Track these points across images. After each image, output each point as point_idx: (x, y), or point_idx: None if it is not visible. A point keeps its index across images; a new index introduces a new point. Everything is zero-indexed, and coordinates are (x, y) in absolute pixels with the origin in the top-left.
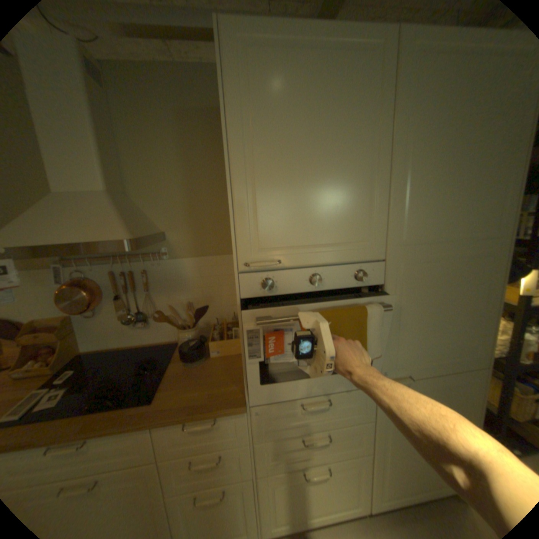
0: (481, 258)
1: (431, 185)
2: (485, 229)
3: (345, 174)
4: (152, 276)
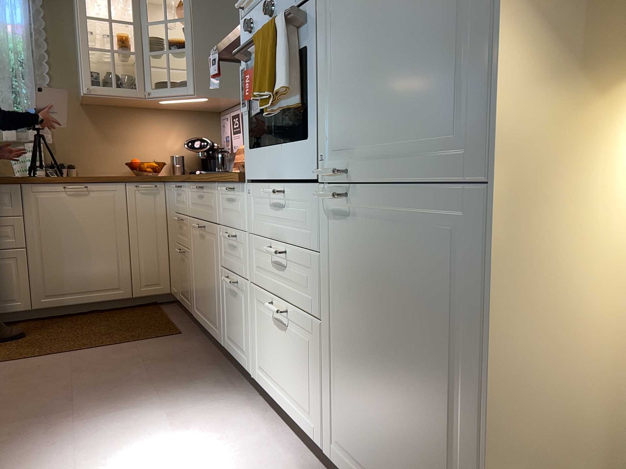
0: None
1: None
2: None
3: None
4: None
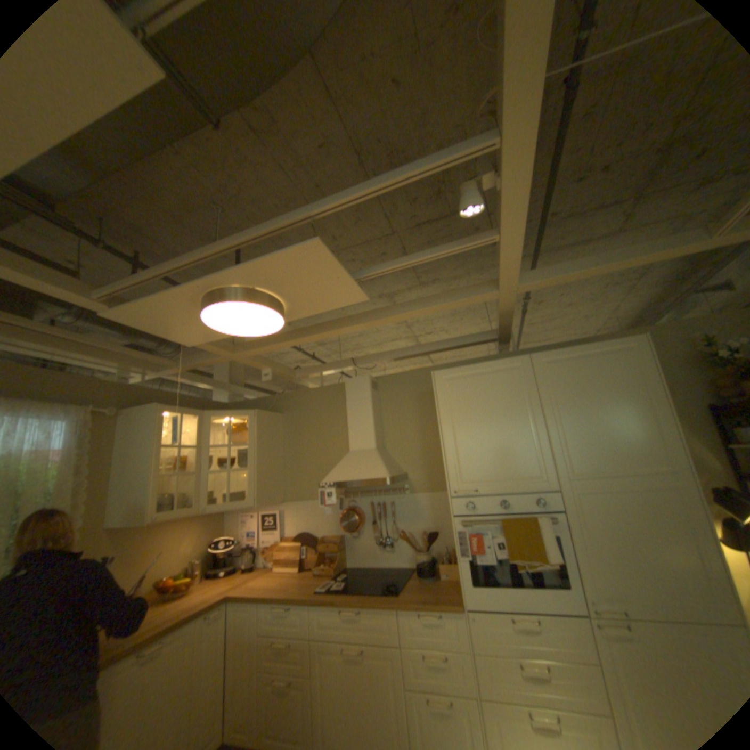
0: (661, 491)
1: (582, 436)
2: (653, 466)
3: (512, 434)
4: (398, 508)
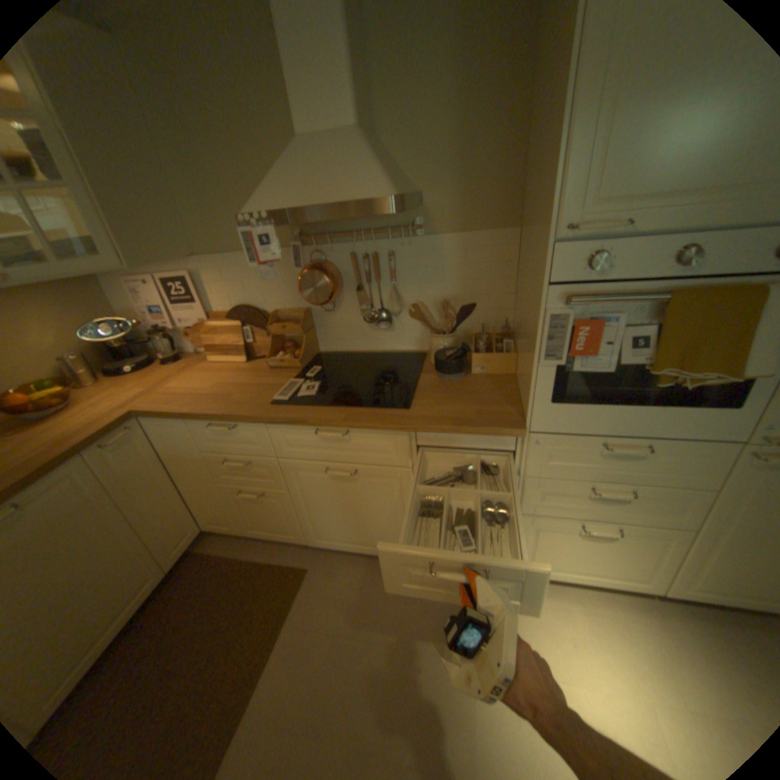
0: None
1: None
2: None
3: None
4: (402, 261)
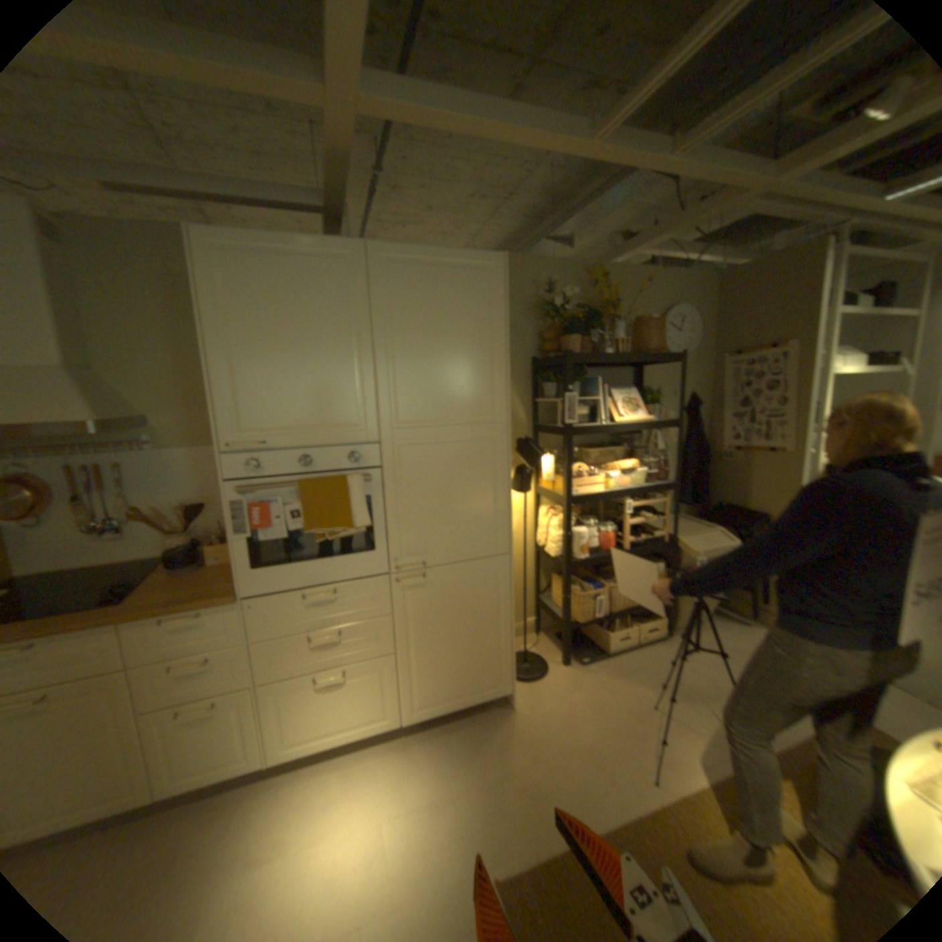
0: (479, 442)
1: (416, 375)
2: (478, 416)
3: (328, 363)
4: (131, 473)
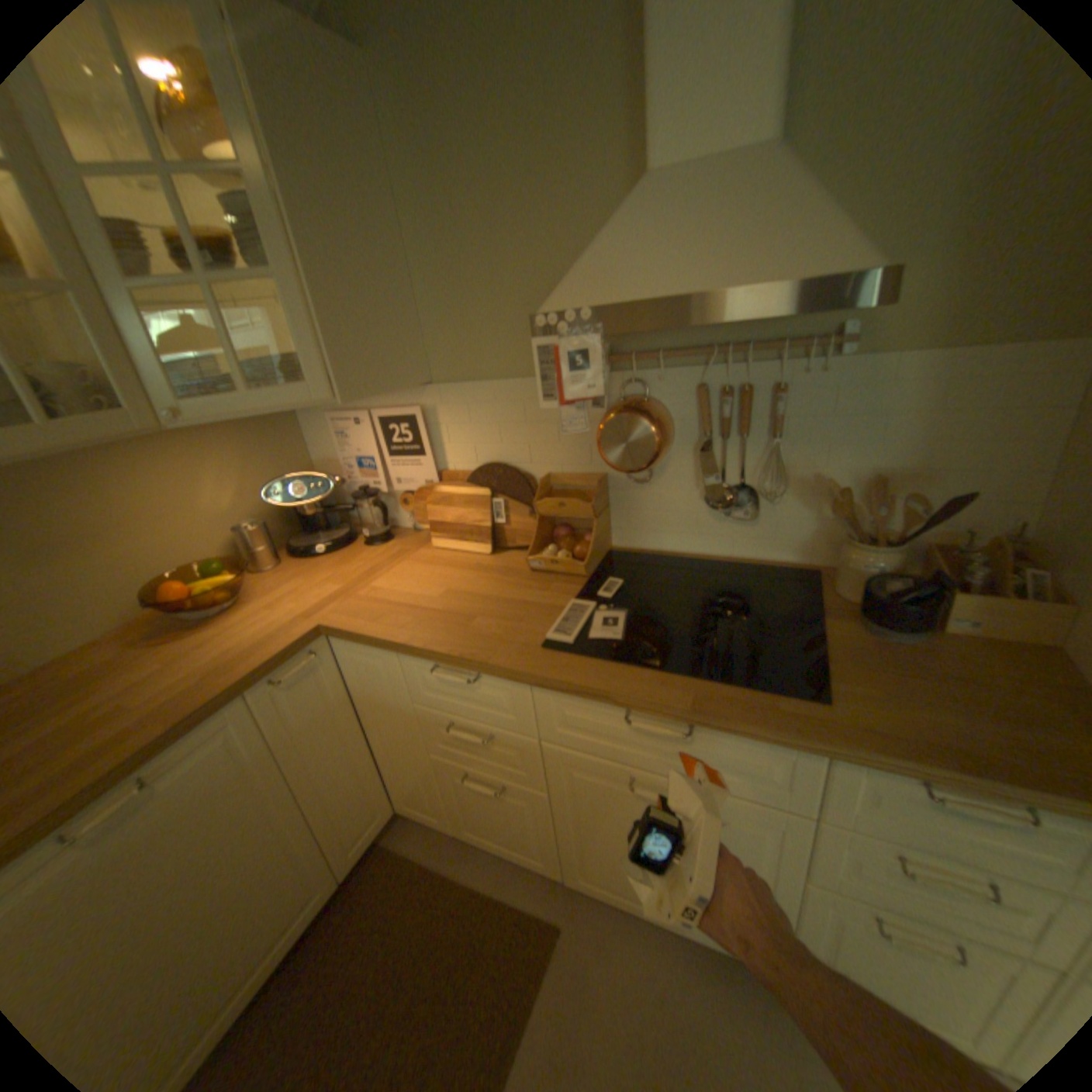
0: None
1: None
2: None
3: None
4: (799, 401)
